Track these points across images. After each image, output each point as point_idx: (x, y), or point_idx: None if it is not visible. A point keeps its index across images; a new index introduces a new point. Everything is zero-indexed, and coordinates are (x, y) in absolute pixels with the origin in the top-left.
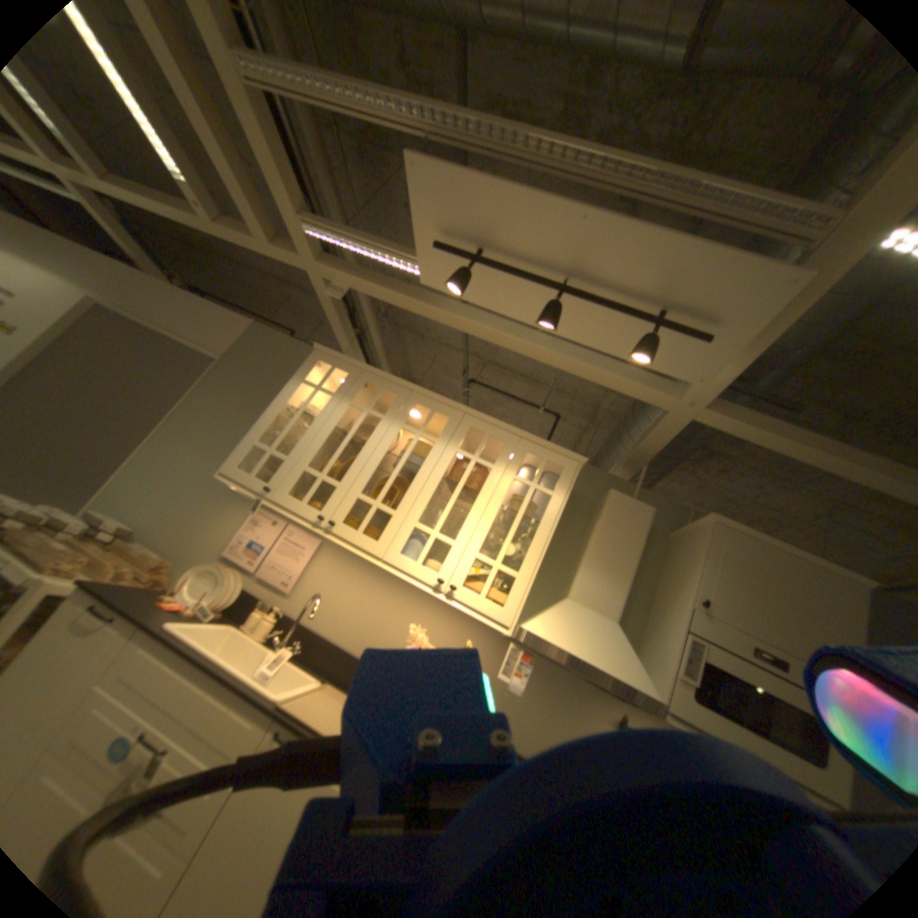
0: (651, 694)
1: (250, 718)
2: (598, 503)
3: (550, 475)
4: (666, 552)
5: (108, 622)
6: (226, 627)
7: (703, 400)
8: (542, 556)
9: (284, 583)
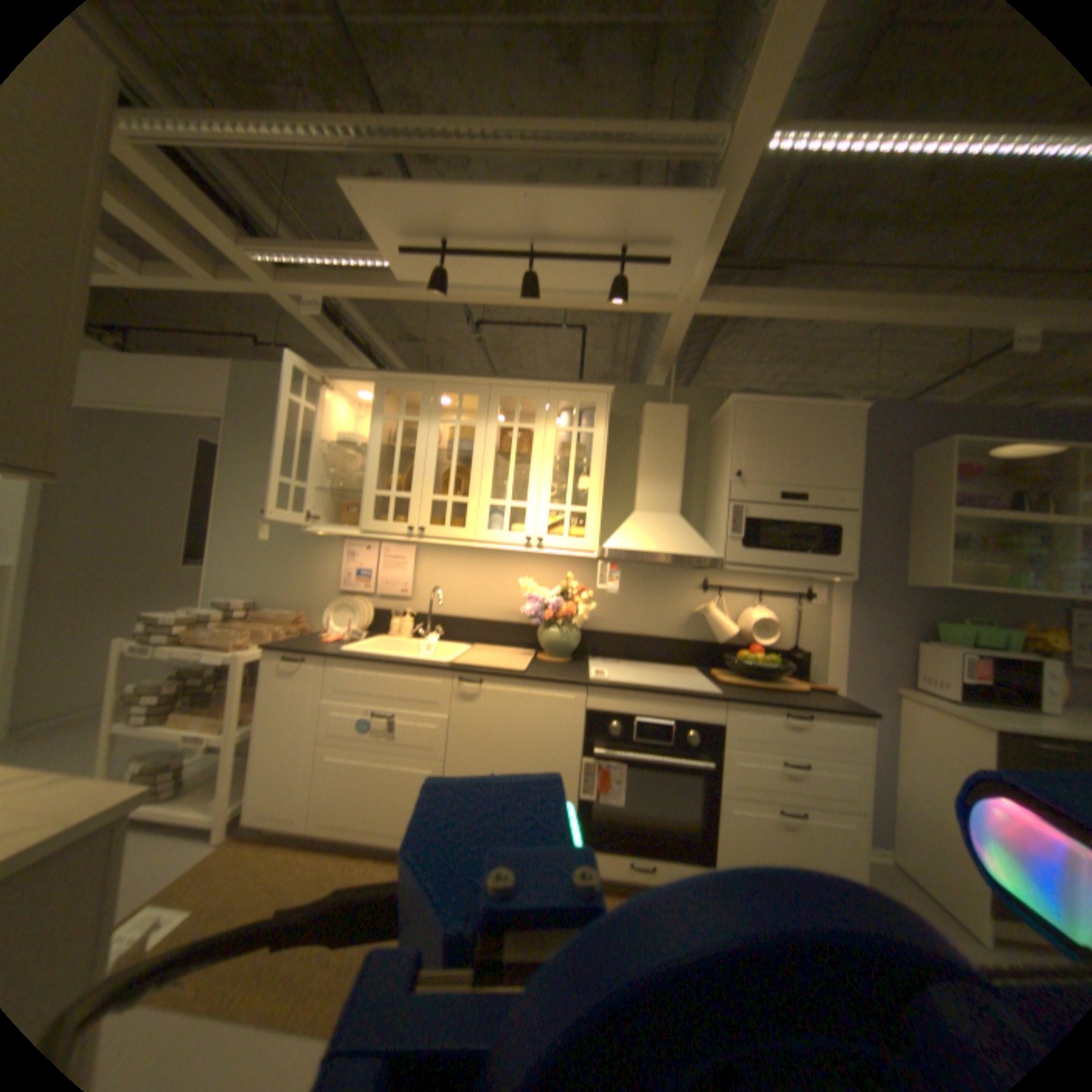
0: (708, 555)
1: (435, 676)
2: (639, 417)
3: (587, 411)
4: (708, 438)
5: (300, 661)
6: (377, 637)
7: (693, 296)
8: (599, 487)
9: (402, 590)
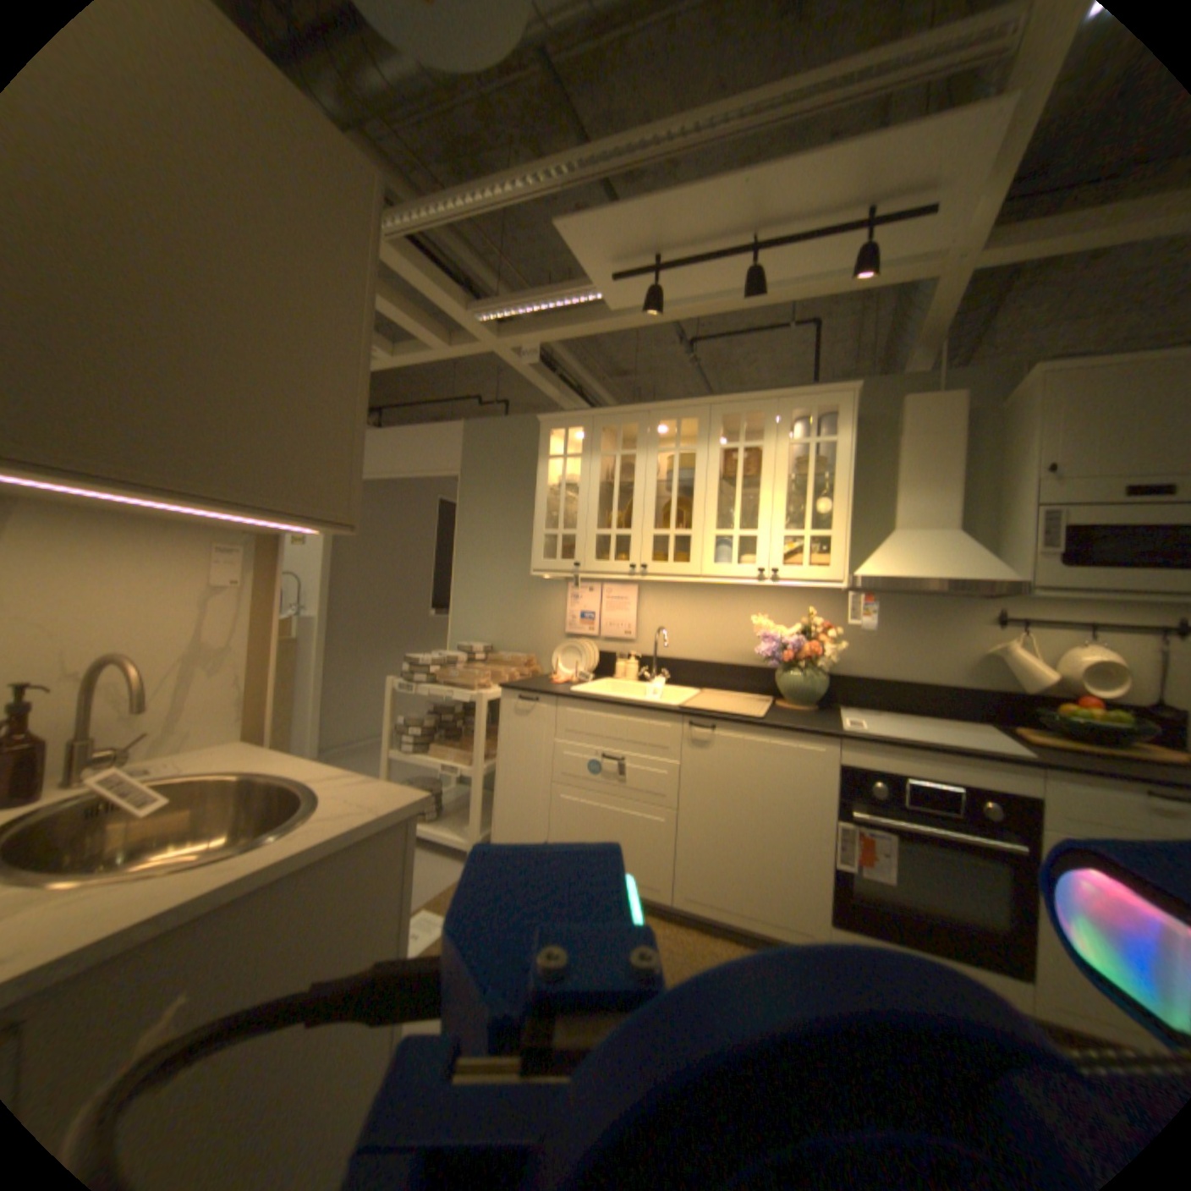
0: (1008, 576)
1: (665, 718)
2: (898, 413)
3: (828, 414)
4: (1002, 427)
5: (535, 698)
6: (603, 678)
7: (973, 244)
8: (848, 502)
9: (626, 630)
